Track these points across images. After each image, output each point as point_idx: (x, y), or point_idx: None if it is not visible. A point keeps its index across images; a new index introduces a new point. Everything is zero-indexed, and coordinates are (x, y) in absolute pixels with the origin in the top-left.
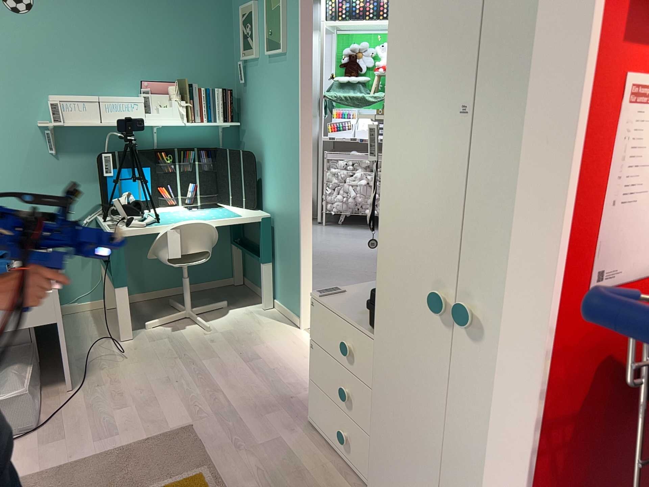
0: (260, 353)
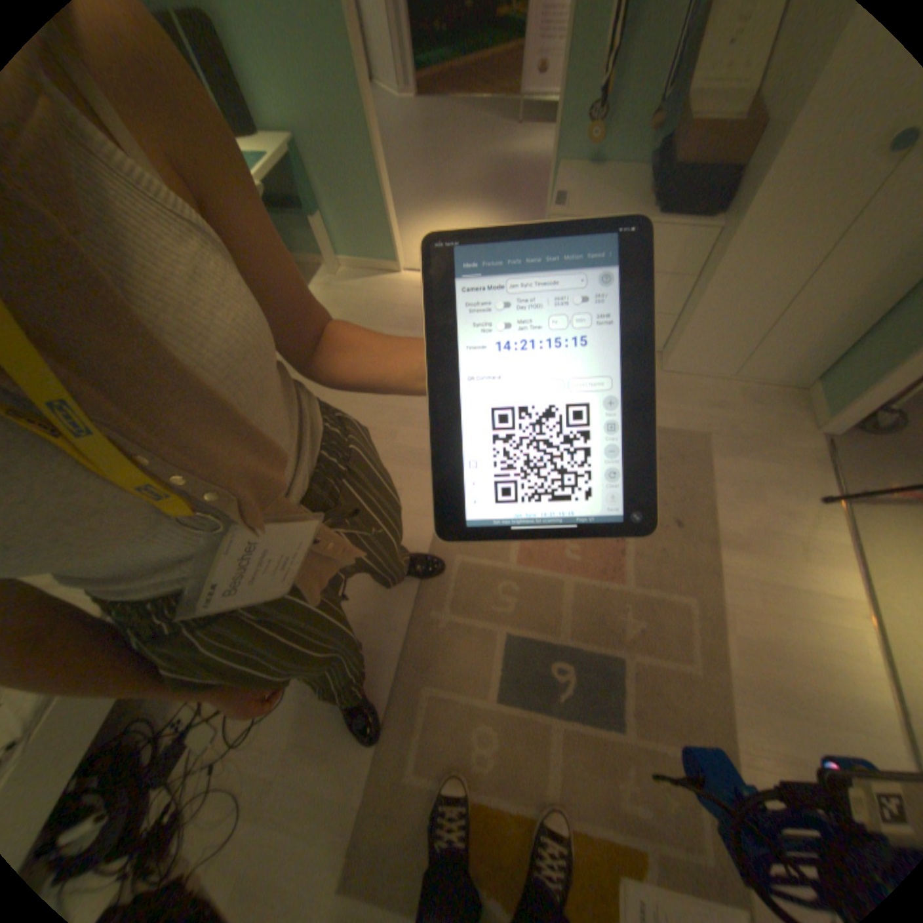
0: (407, 313)
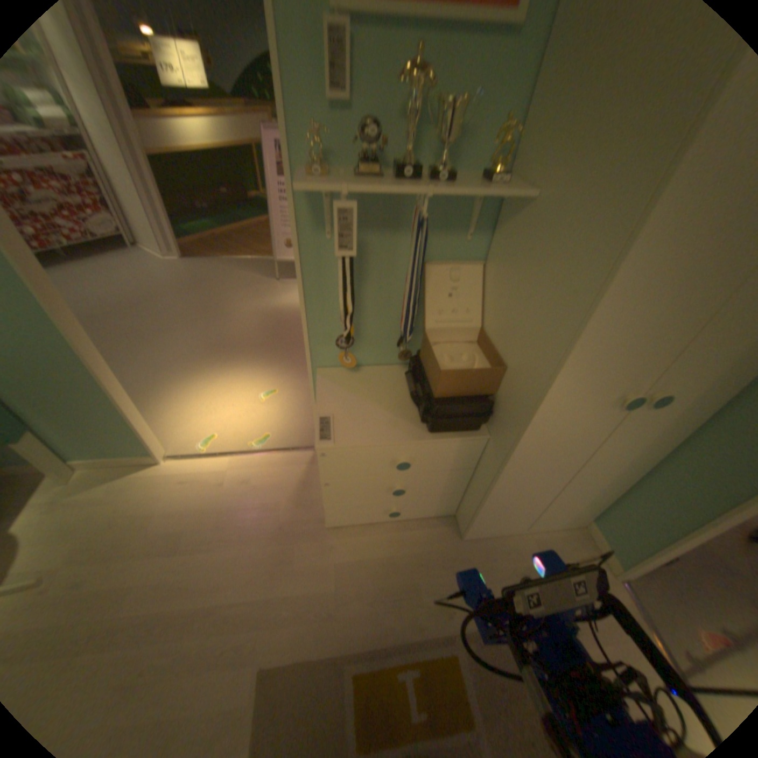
0: (167, 526)
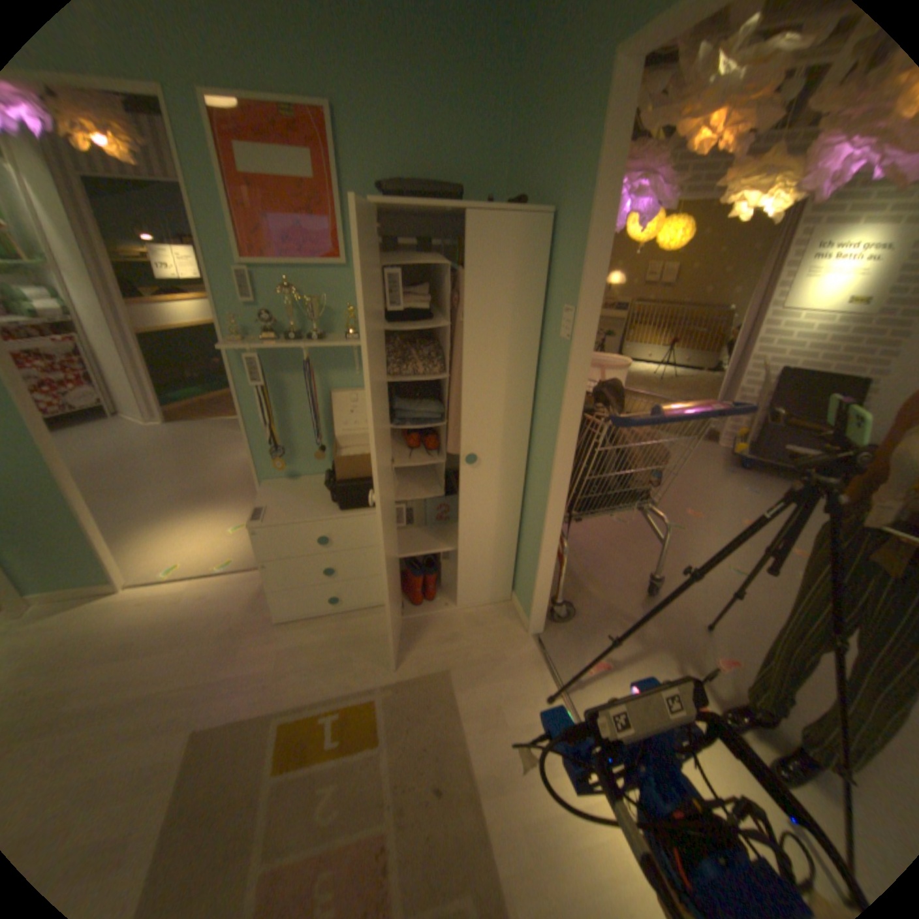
0: (120, 640)
